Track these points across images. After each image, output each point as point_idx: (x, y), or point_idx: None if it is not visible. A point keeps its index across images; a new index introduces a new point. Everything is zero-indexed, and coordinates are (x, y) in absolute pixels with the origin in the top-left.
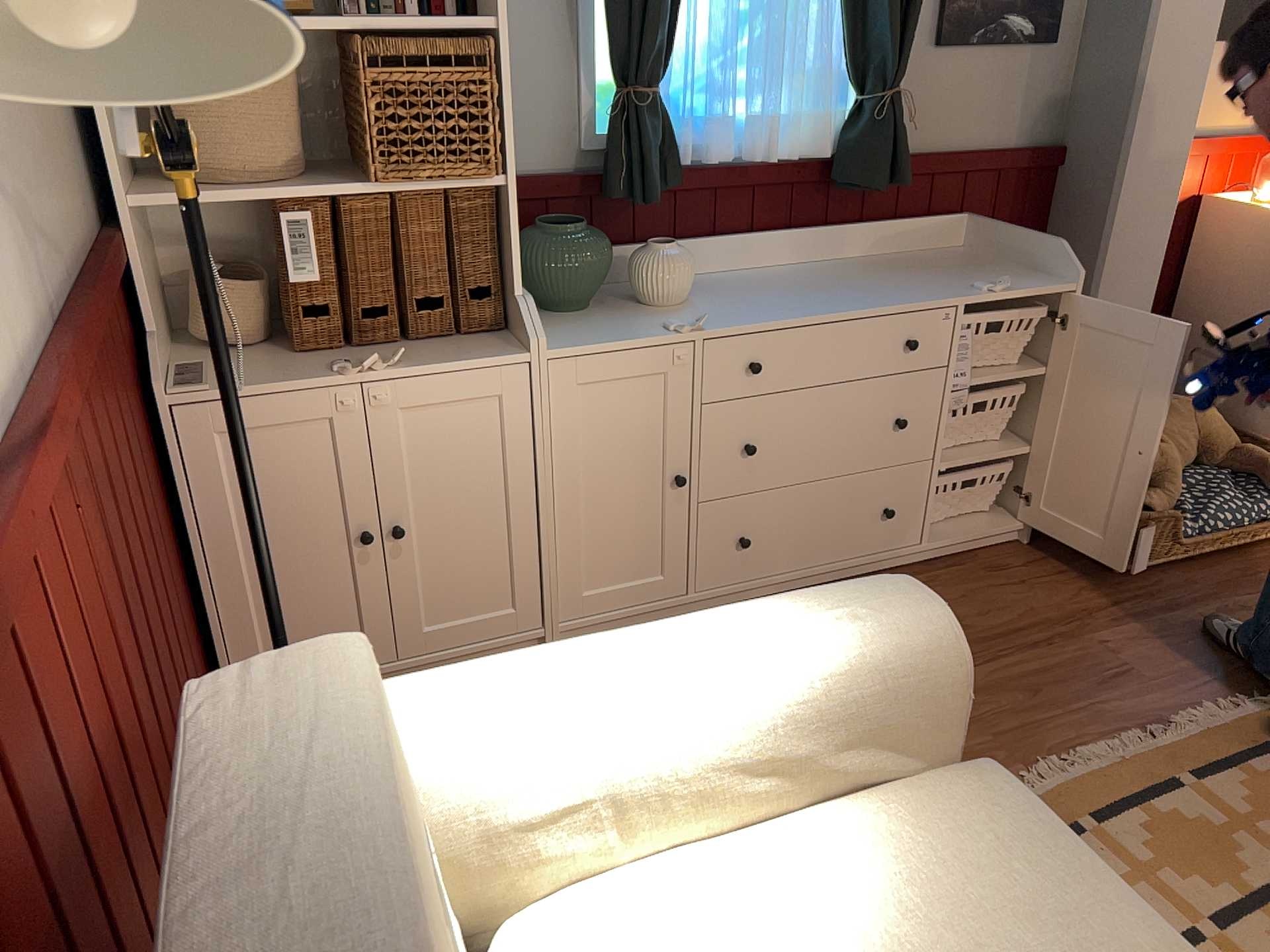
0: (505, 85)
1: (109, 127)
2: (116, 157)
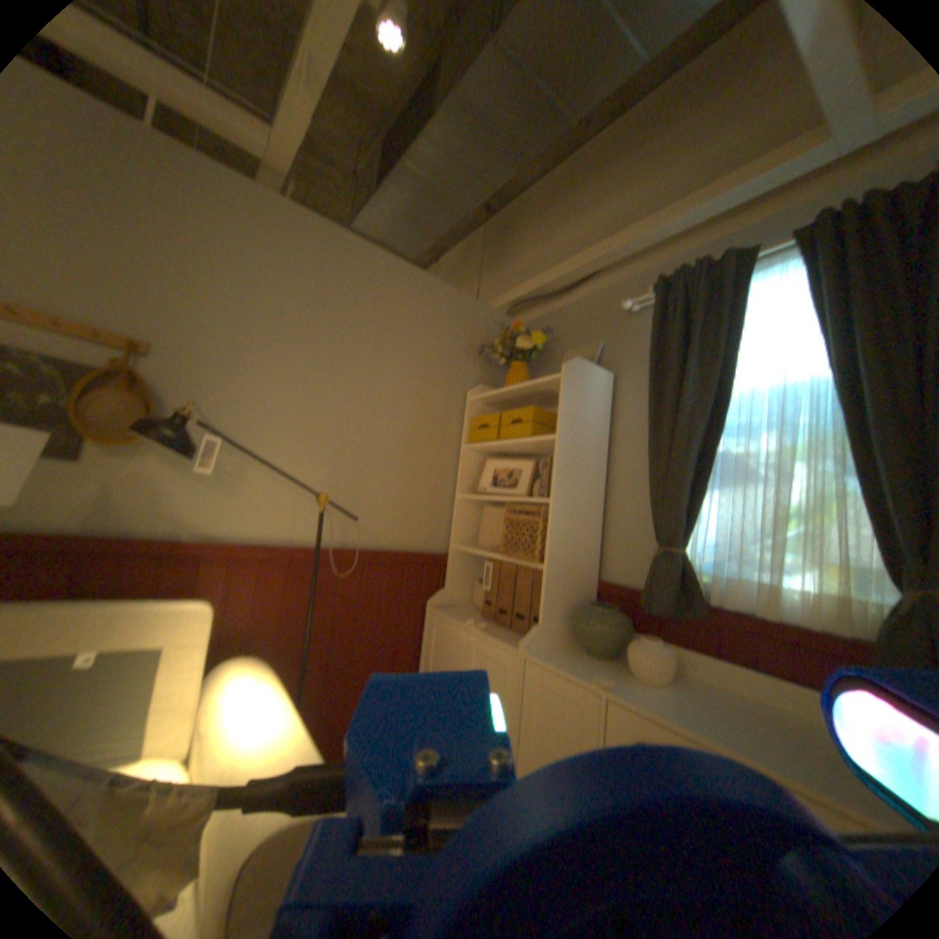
0: (552, 525)
1: (456, 523)
2: (455, 532)
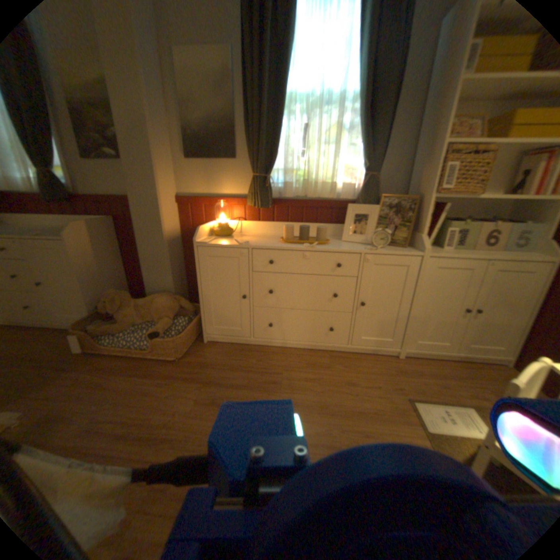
0: None
1: None
2: None
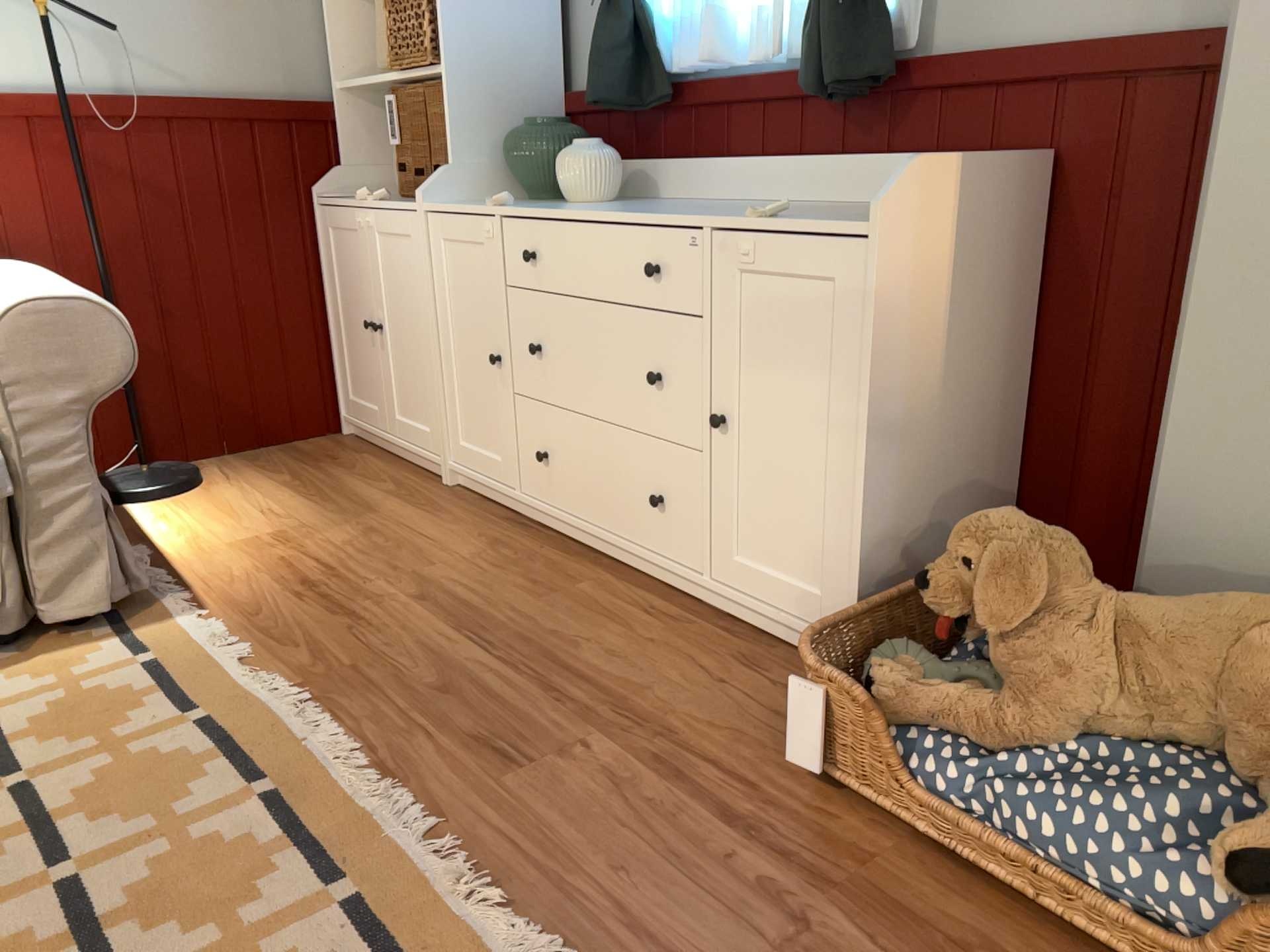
0: None
1: (334, 43)
2: (336, 61)
